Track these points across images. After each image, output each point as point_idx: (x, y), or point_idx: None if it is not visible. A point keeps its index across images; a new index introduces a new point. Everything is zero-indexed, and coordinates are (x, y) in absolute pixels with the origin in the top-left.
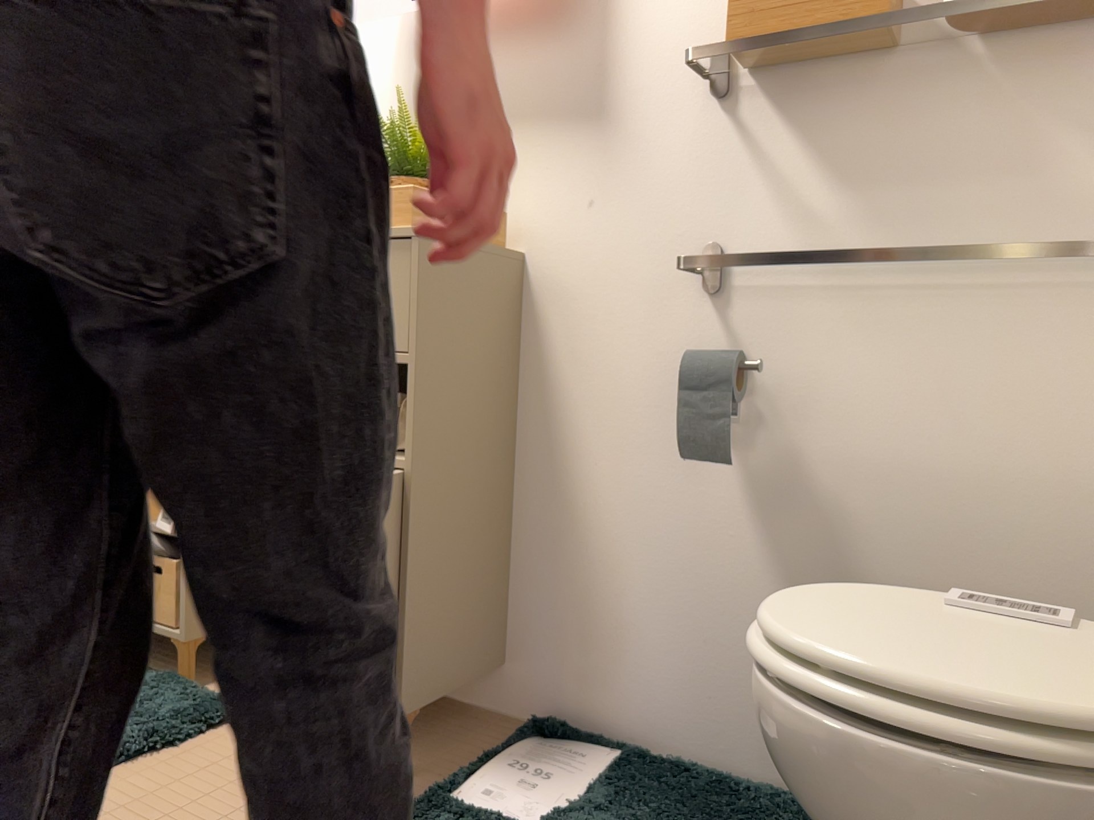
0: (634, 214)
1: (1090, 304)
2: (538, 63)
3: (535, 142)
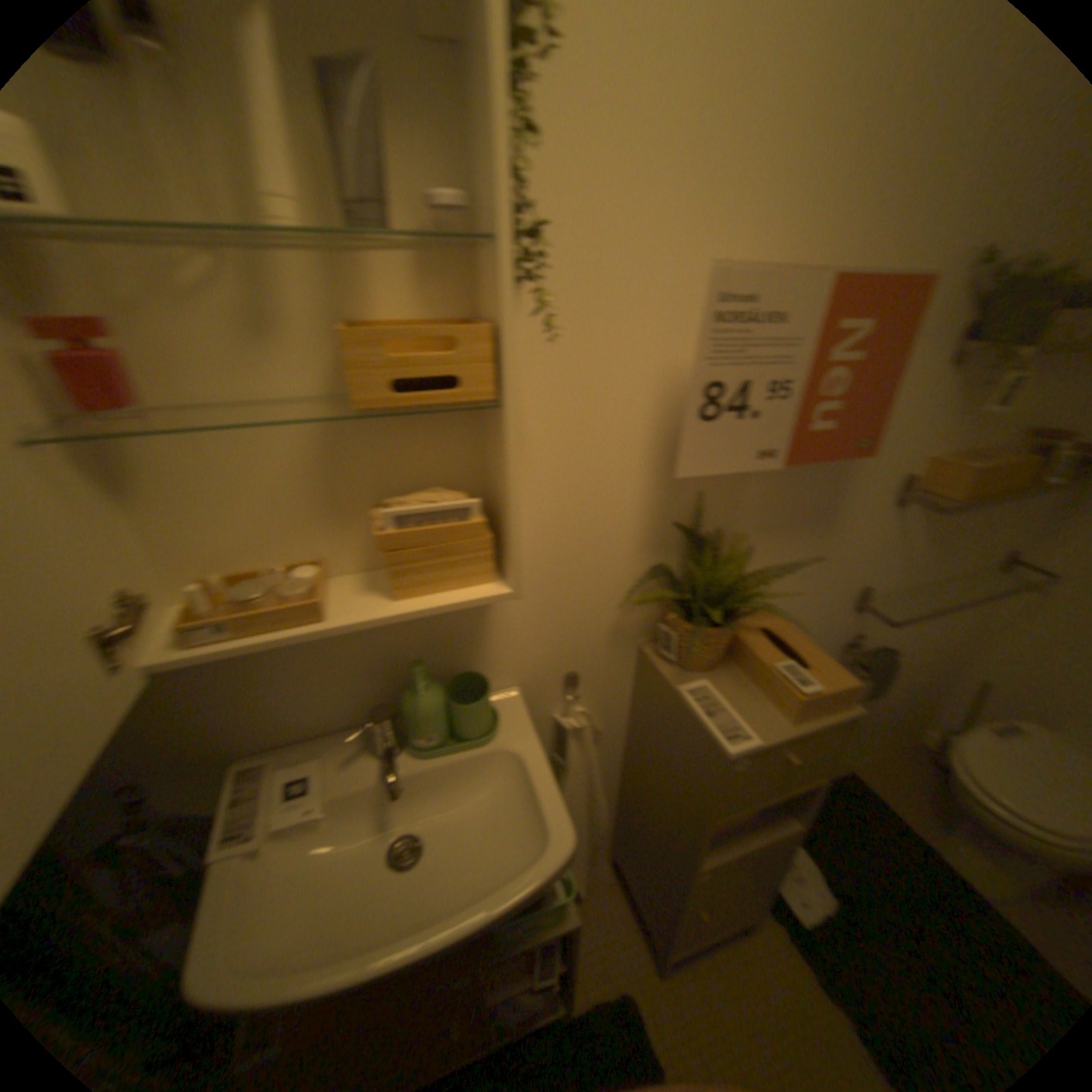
0: (831, 579)
1: (983, 582)
2: (794, 479)
3: (777, 541)
